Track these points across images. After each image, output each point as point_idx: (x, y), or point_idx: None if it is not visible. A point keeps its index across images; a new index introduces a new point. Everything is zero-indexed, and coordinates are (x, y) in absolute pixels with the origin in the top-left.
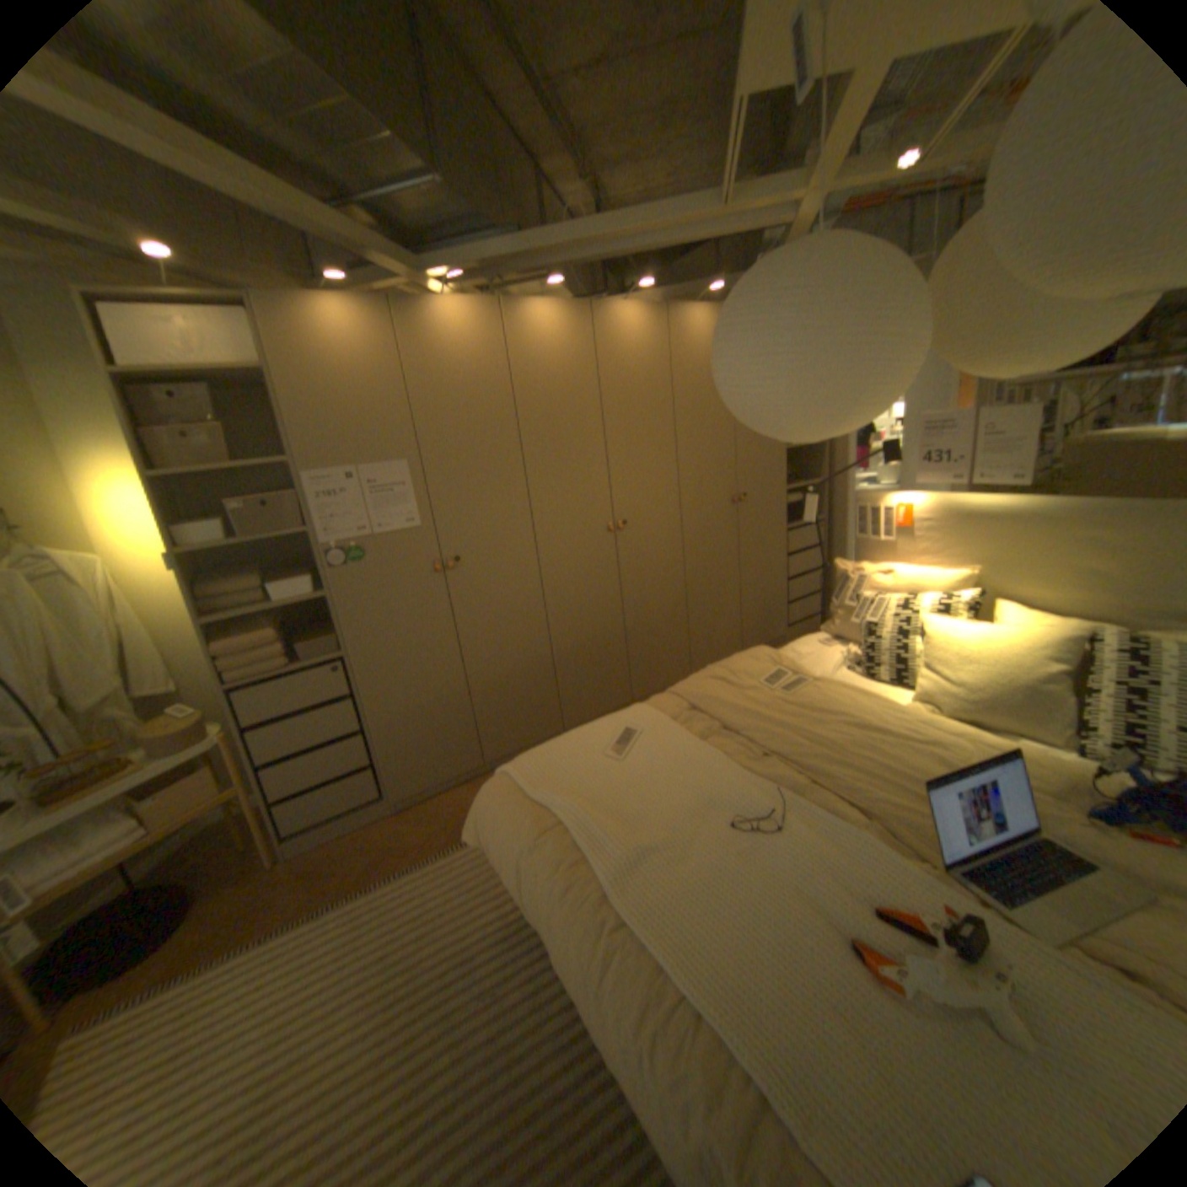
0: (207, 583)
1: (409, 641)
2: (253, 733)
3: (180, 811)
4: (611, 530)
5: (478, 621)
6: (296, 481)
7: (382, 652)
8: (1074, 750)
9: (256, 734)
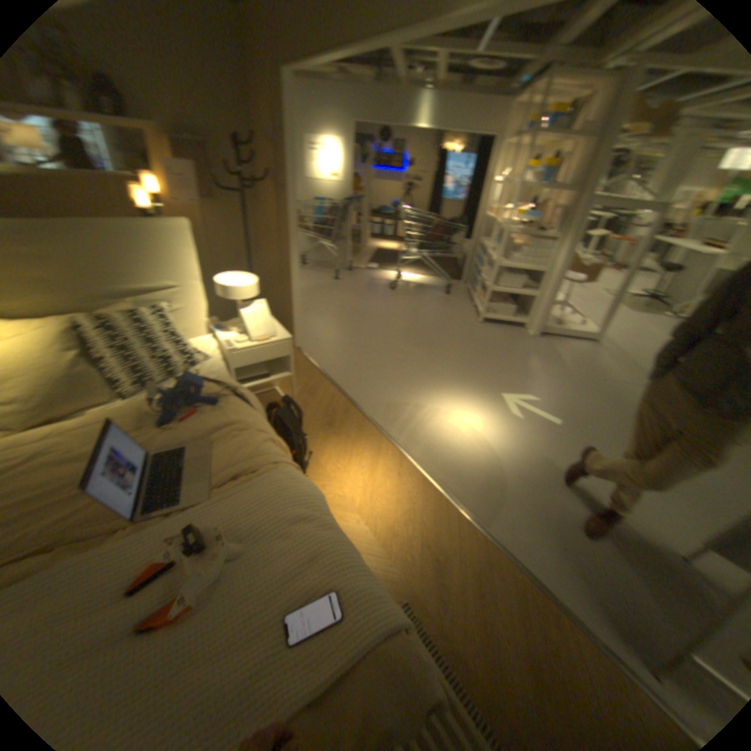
0: None
1: None
2: None
3: None
4: None
5: None
6: None
7: None
8: (113, 400)
9: None
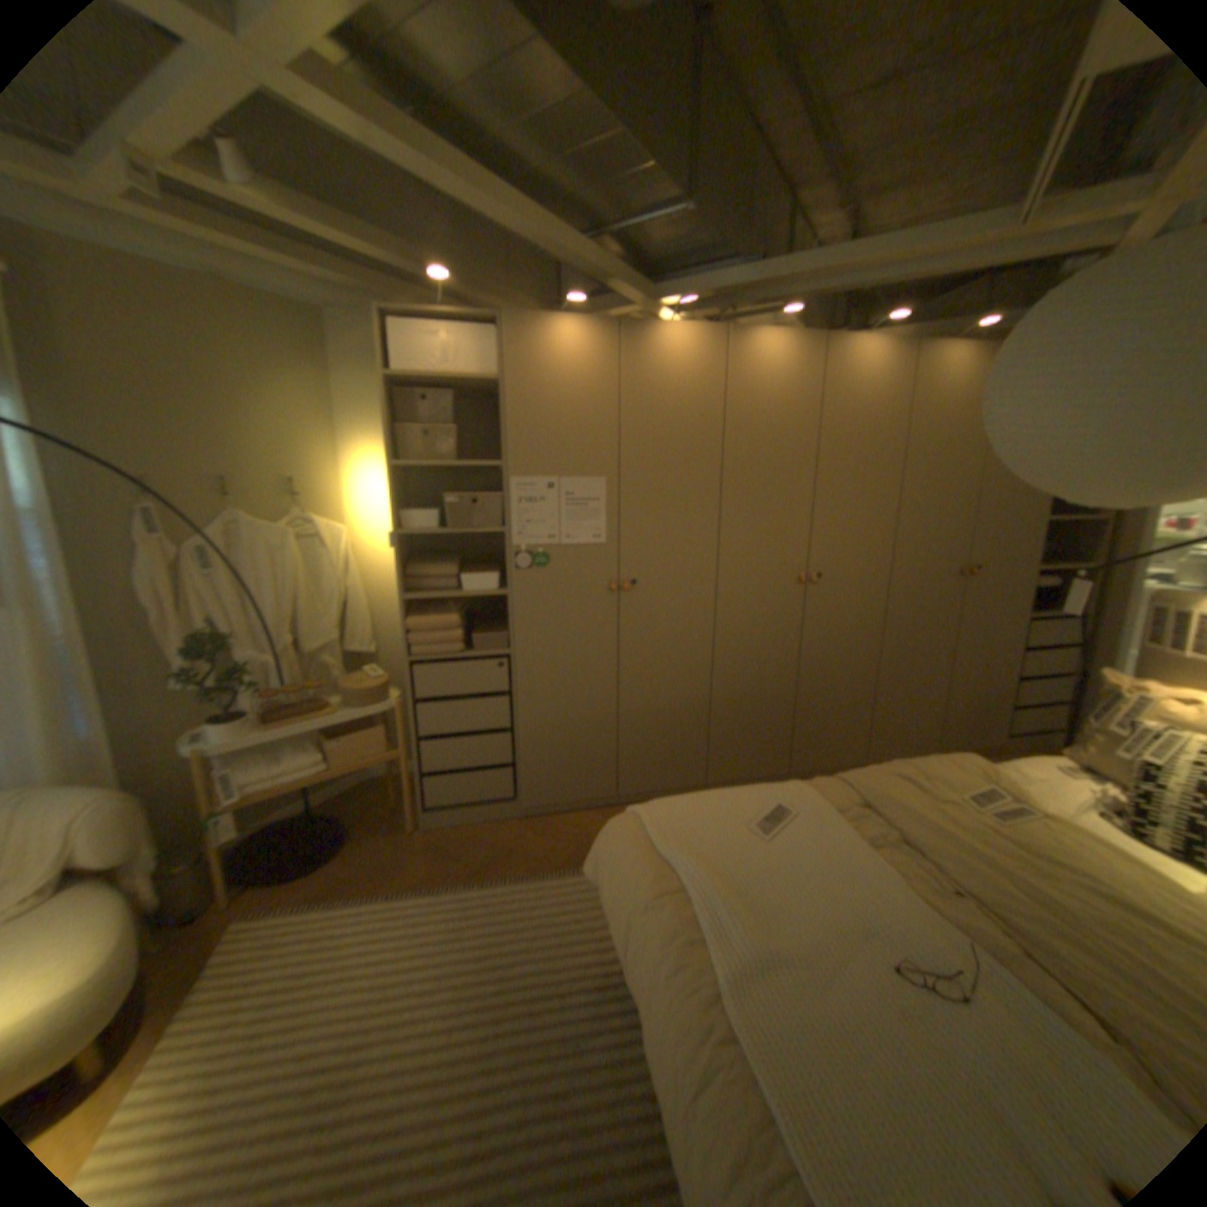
0: (418, 564)
1: (572, 653)
2: (424, 705)
3: (356, 757)
4: (803, 580)
5: (642, 648)
6: (506, 484)
7: (546, 658)
8: None
9: (427, 706)
